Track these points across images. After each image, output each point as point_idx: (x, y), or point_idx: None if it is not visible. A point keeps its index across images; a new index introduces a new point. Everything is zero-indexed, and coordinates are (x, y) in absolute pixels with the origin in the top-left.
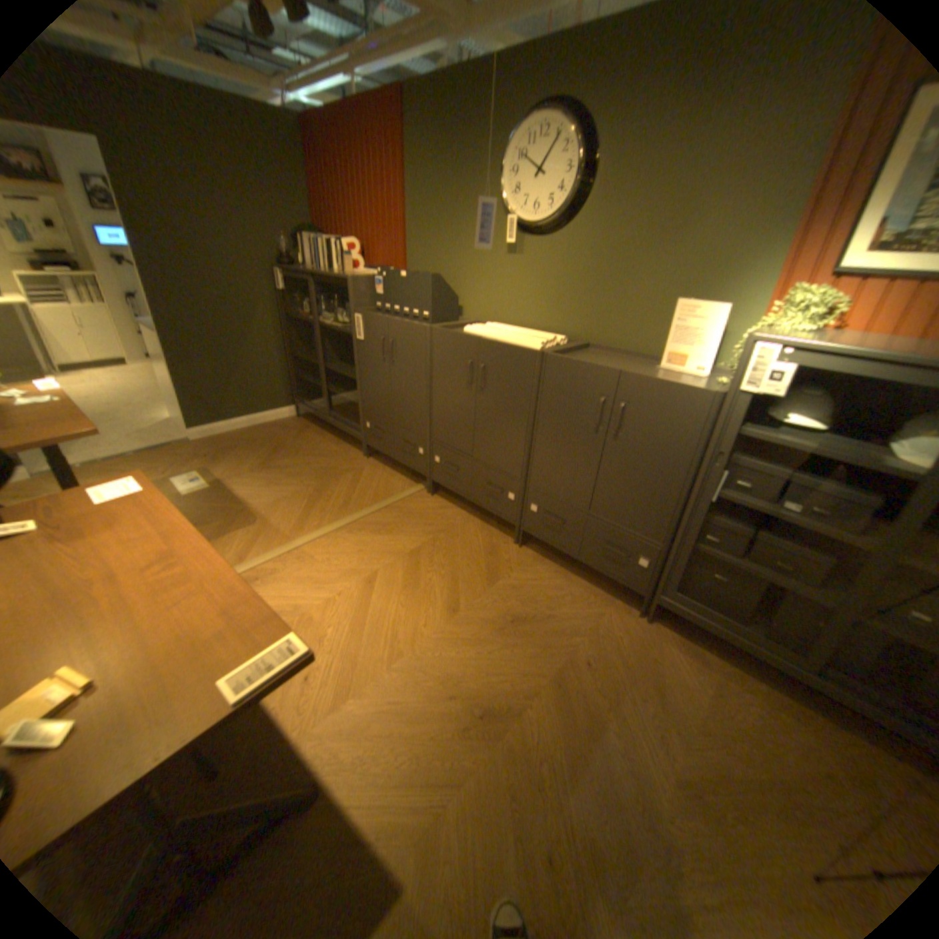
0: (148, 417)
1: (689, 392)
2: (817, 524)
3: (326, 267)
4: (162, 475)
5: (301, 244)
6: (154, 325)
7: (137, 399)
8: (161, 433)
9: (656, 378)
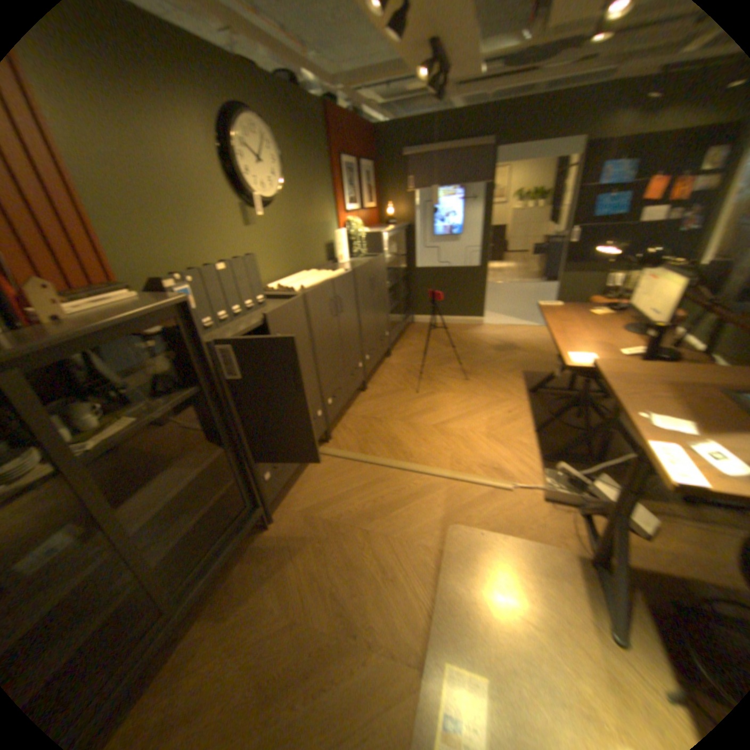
0: None
1: (382, 258)
2: (392, 284)
3: None
4: None
5: None
6: None
7: None
8: None
9: (375, 259)
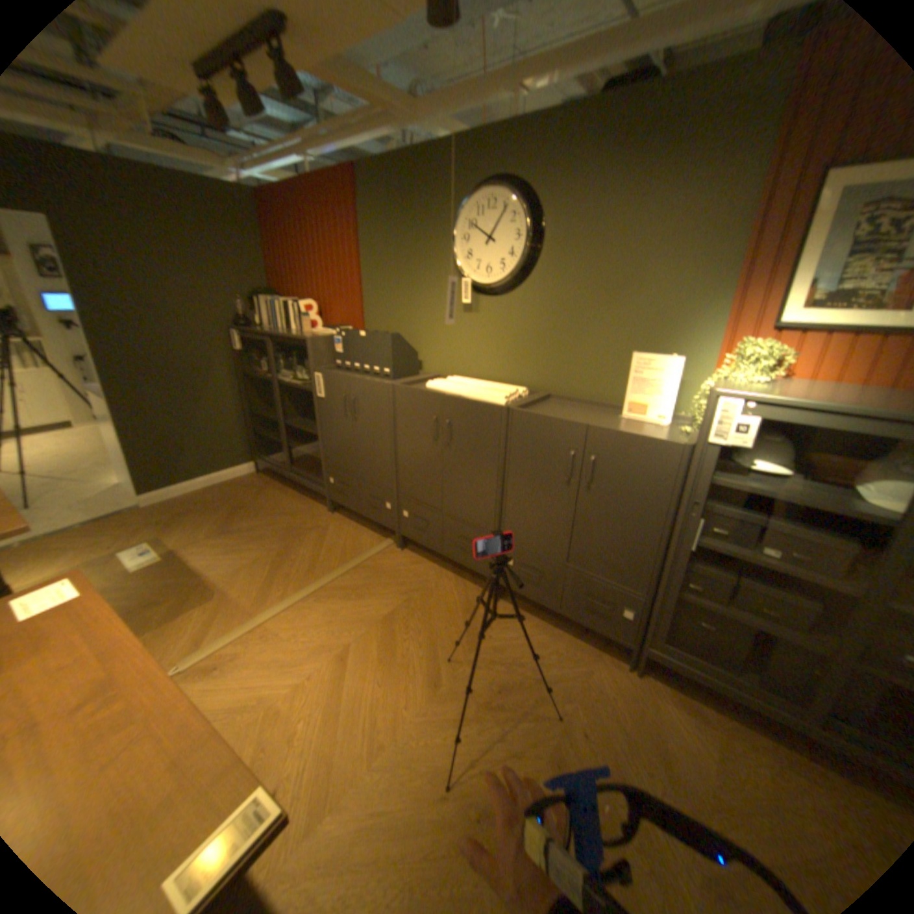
0: (94, 484)
1: (659, 444)
2: (800, 569)
3: (283, 327)
4: (107, 551)
5: (258, 306)
6: (102, 391)
7: (82, 466)
8: (107, 502)
9: (624, 430)
